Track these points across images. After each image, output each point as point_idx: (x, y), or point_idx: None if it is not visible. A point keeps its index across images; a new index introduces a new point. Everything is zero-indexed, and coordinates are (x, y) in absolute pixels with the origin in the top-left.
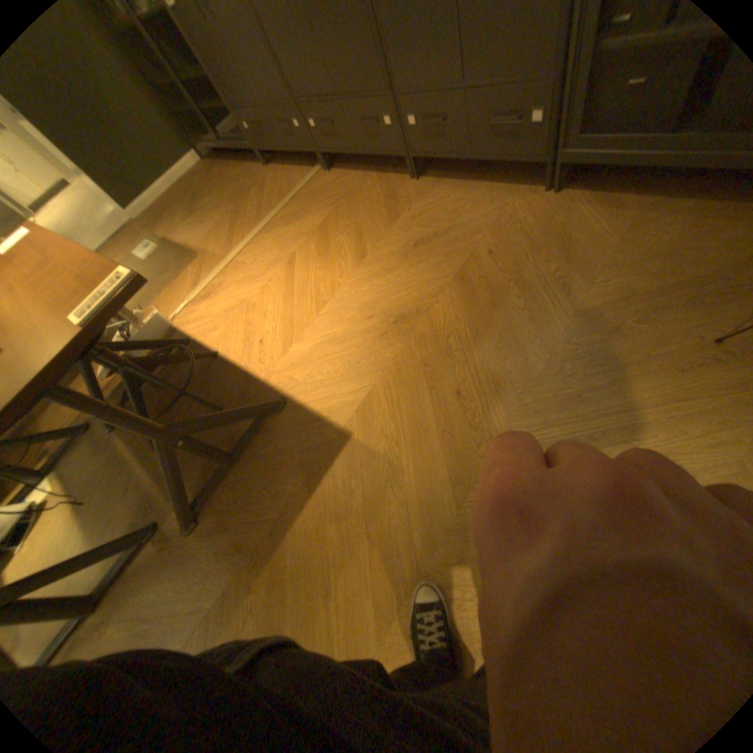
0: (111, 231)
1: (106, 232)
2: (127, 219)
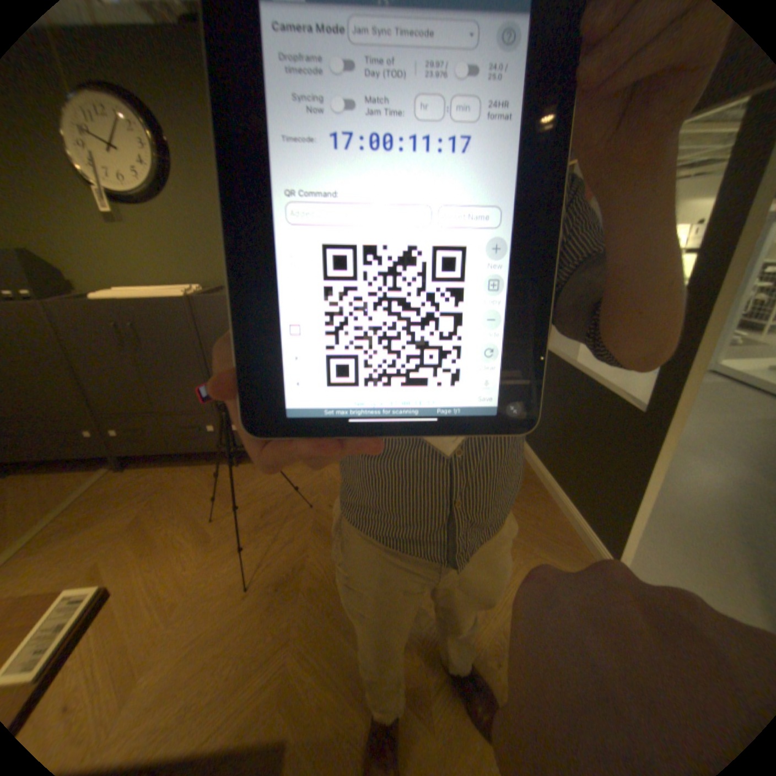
0: None
1: None
2: None
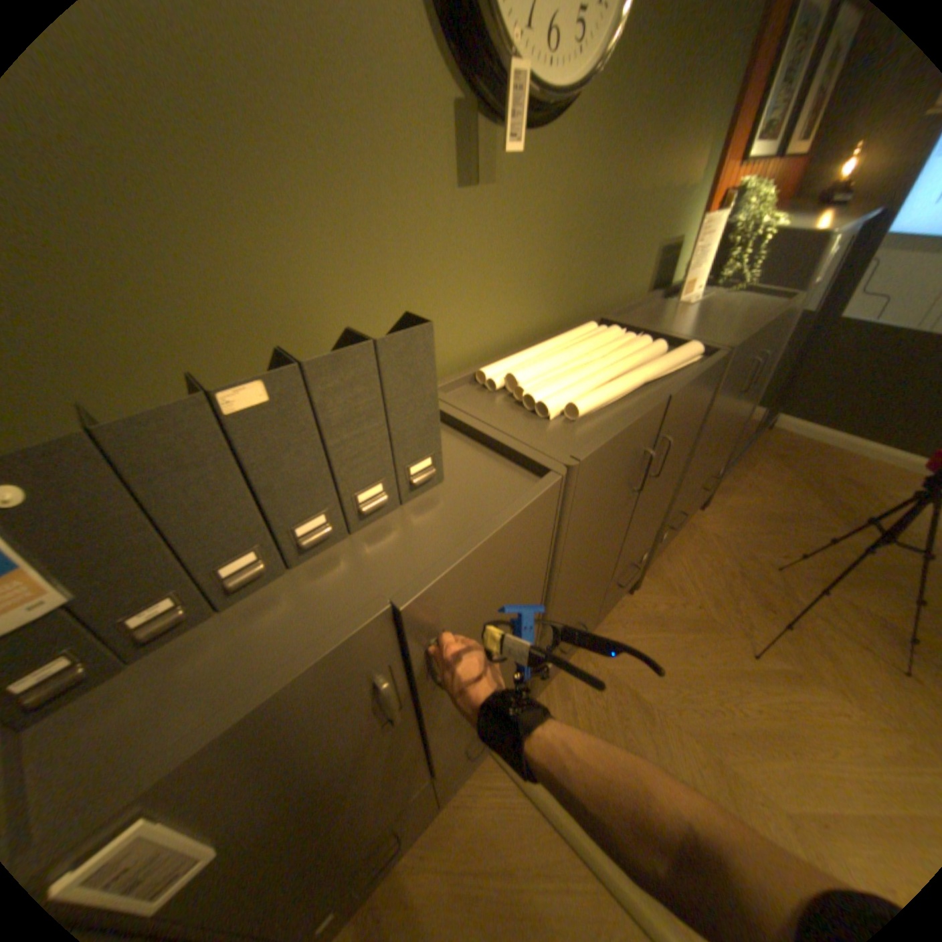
0: None
1: None
2: None
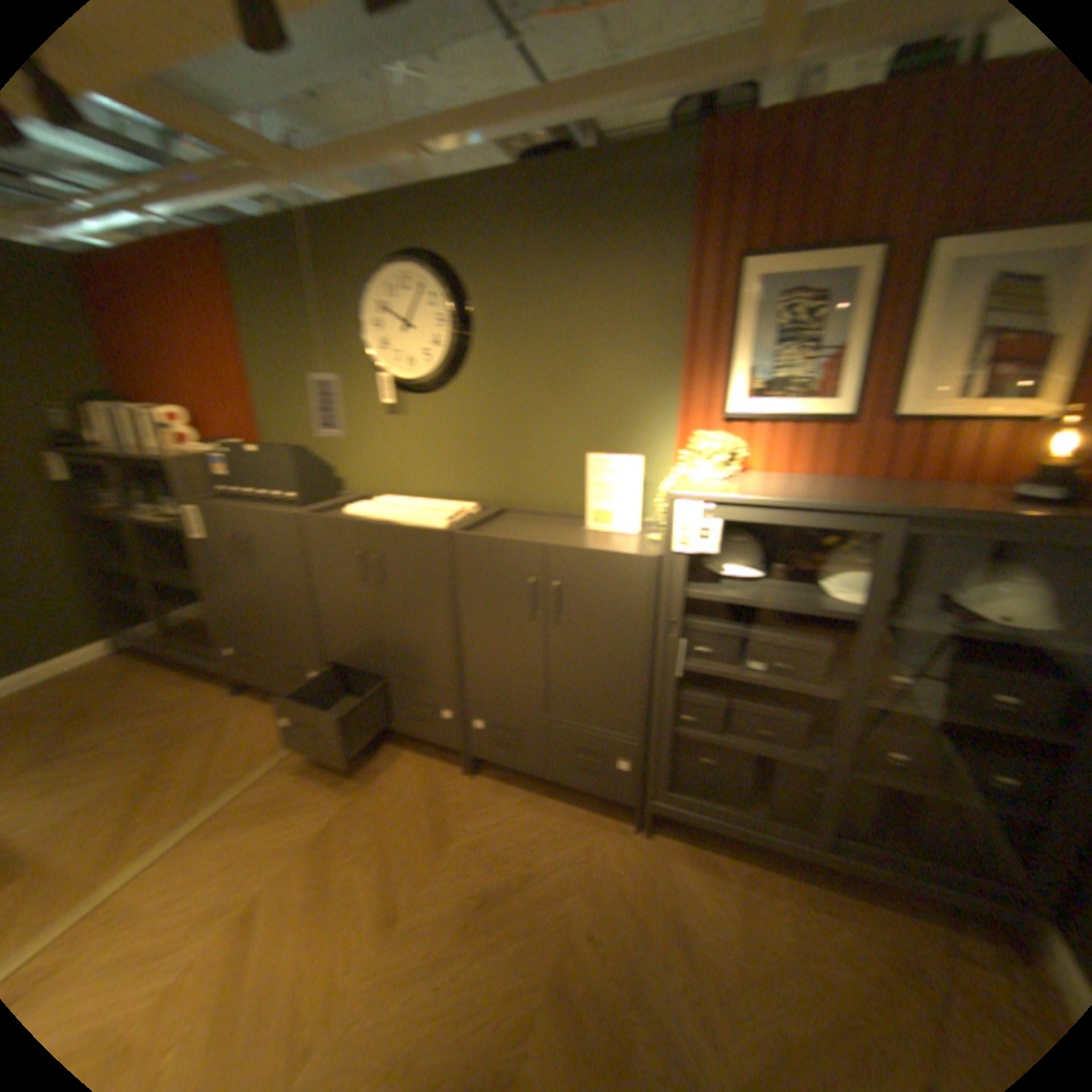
0: None
1: None
2: None
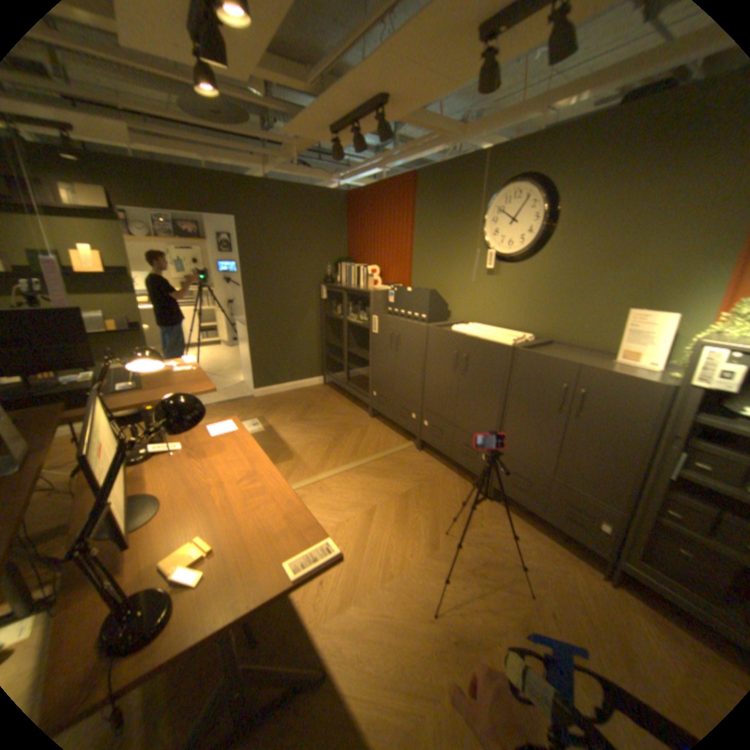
0: (233, 397)
1: (228, 396)
2: (249, 395)
